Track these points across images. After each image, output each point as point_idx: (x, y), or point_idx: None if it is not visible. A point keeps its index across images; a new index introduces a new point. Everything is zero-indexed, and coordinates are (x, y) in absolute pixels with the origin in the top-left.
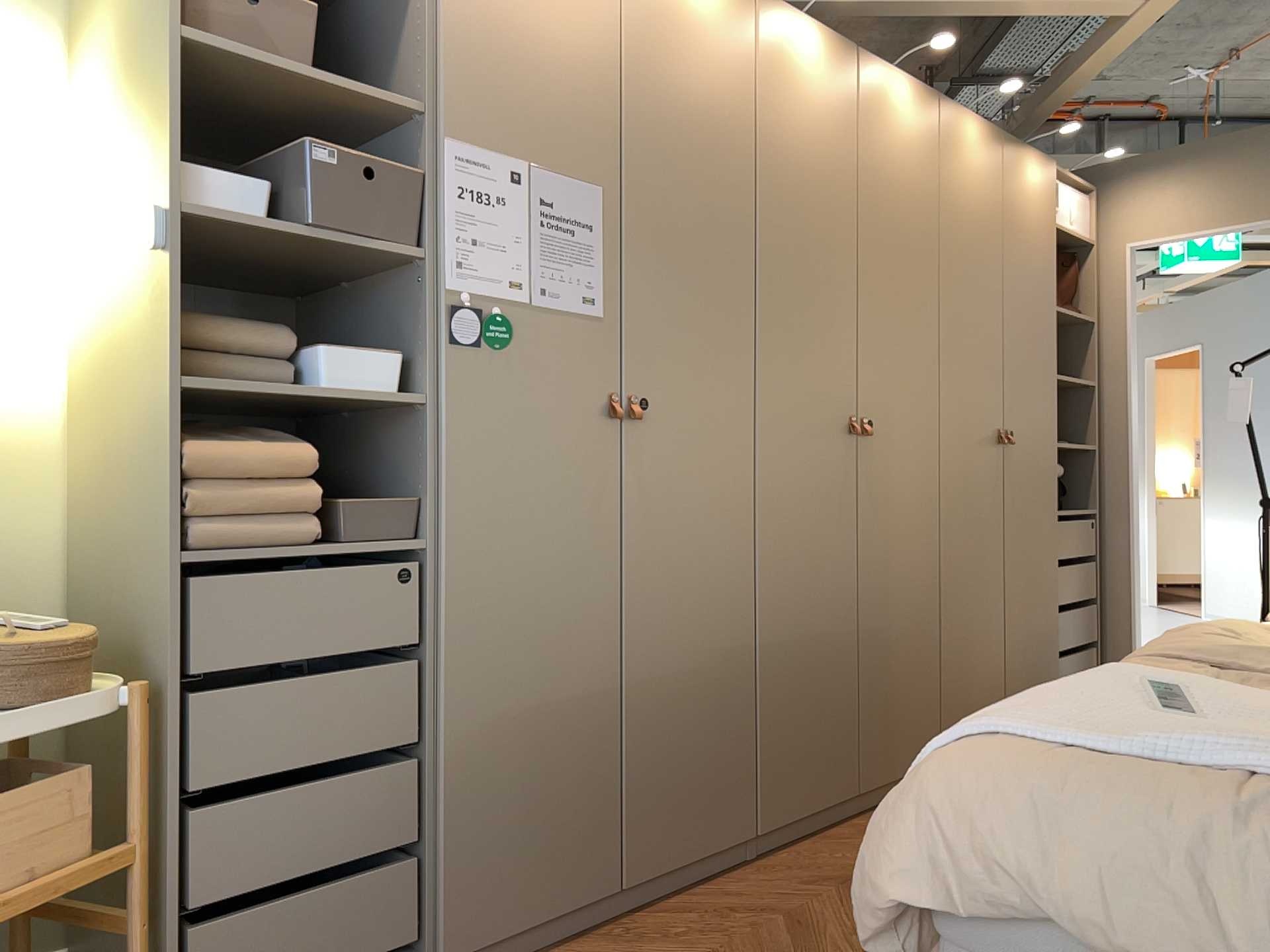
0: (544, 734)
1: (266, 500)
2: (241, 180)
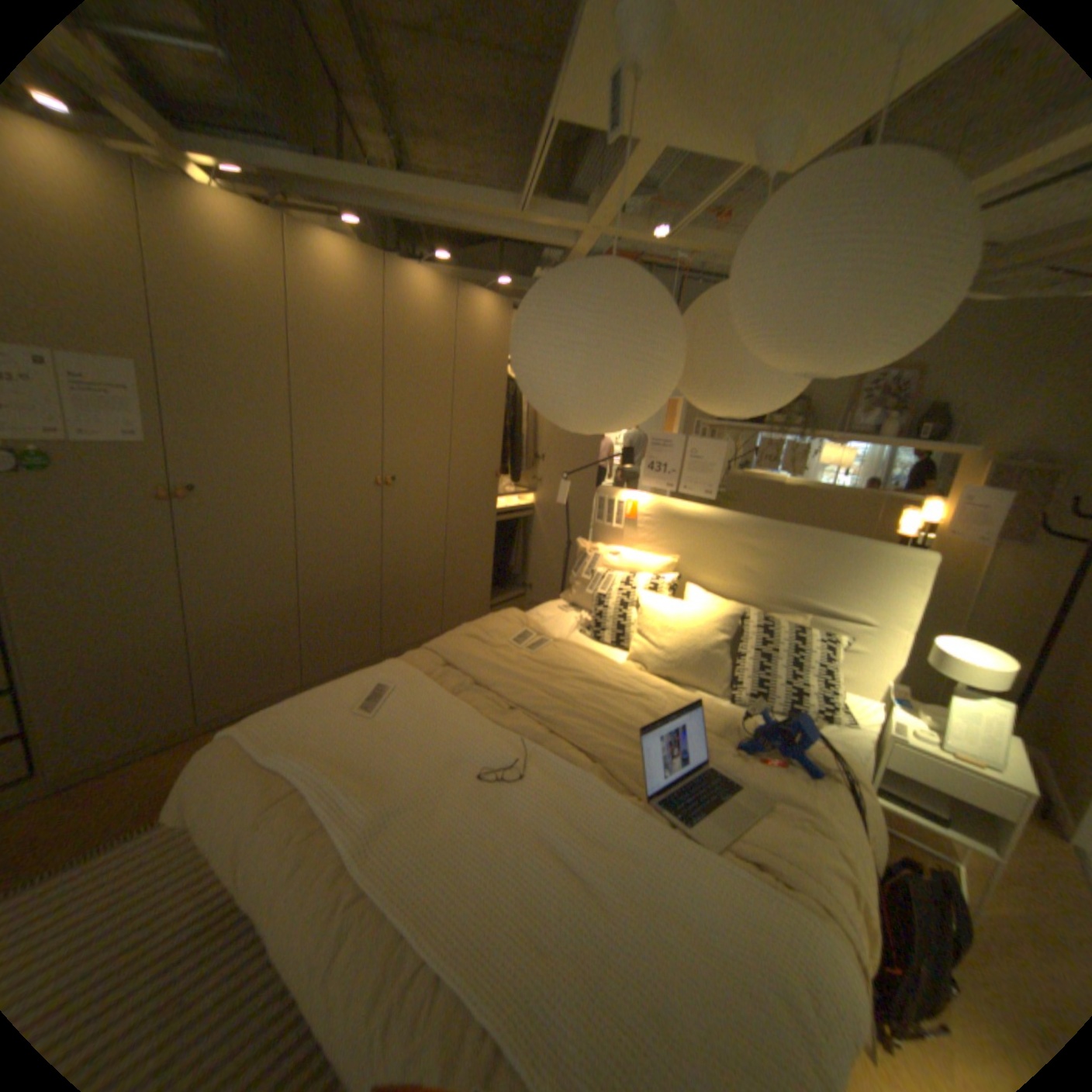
0: (120, 670)
1: None
2: None
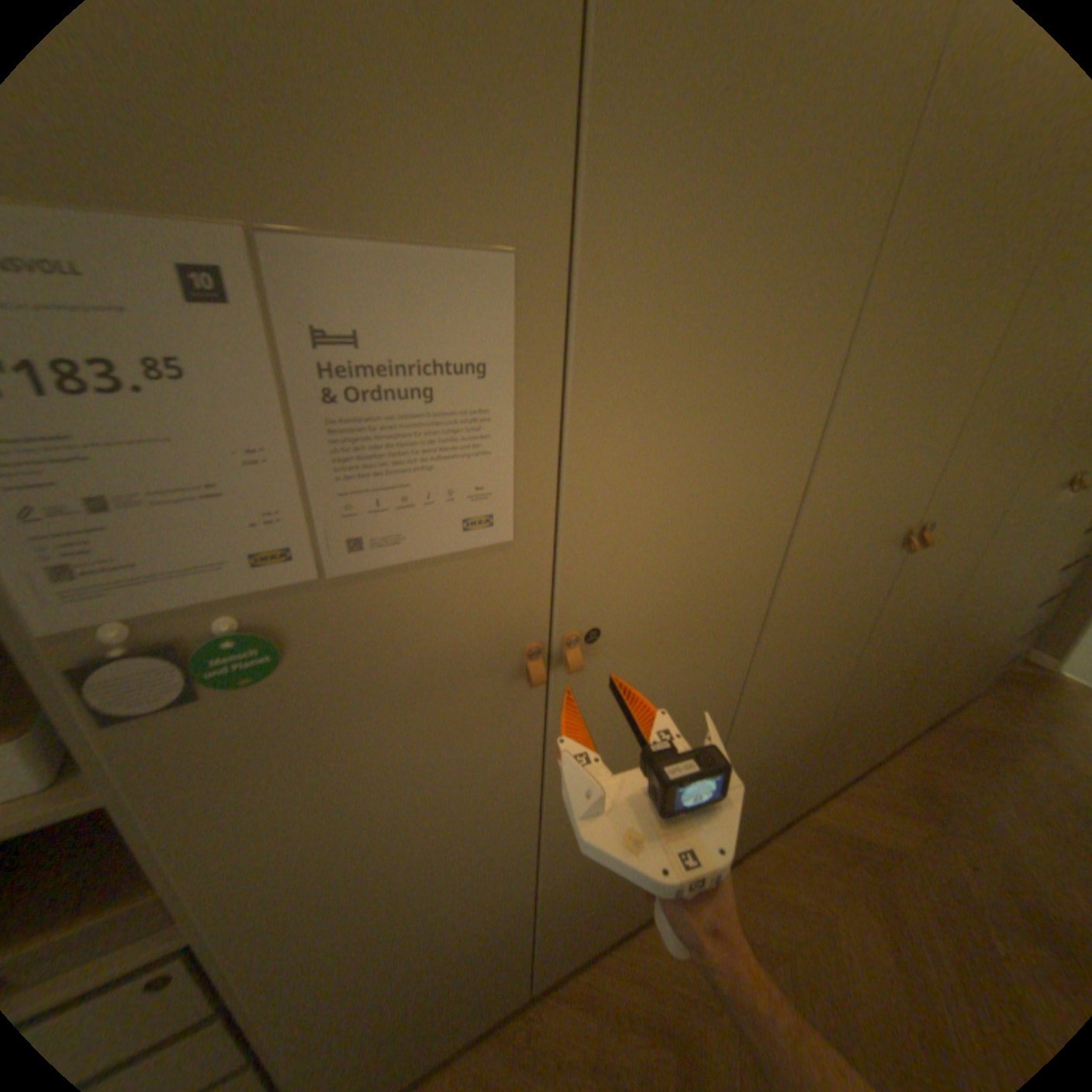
0: (433, 975)
1: None
2: None
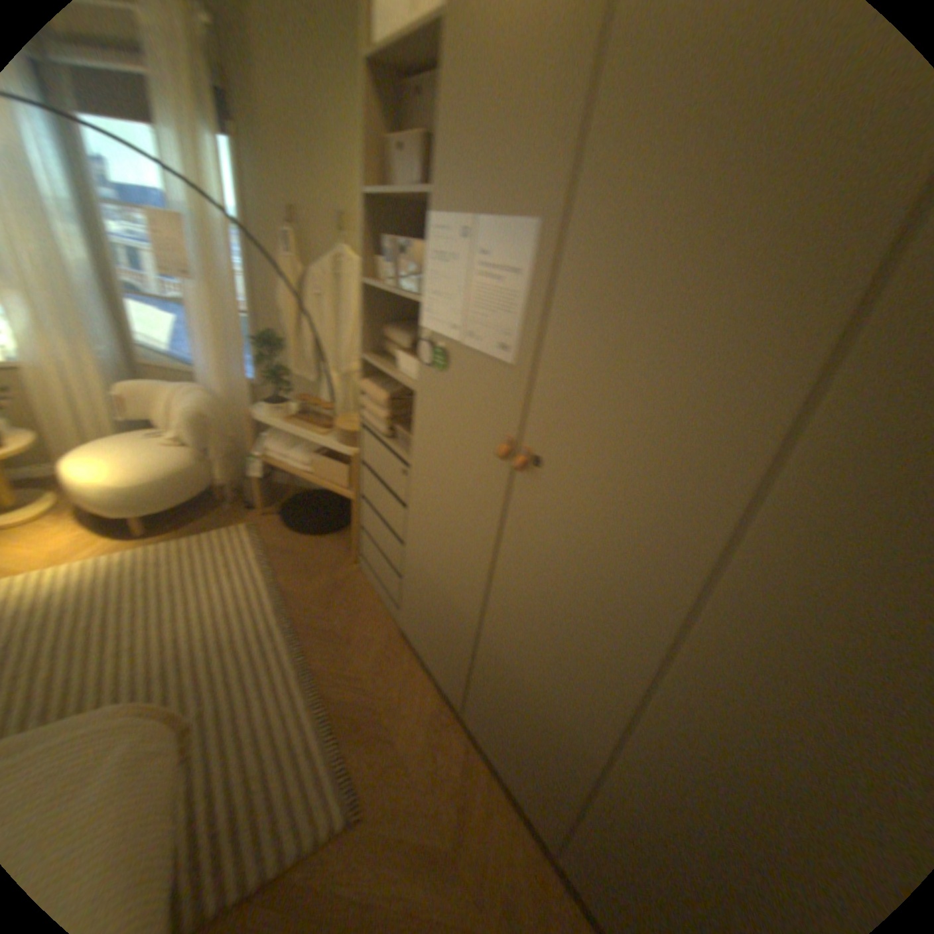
0: (437, 599)
1: (372, 412)
2: (391, 261)
